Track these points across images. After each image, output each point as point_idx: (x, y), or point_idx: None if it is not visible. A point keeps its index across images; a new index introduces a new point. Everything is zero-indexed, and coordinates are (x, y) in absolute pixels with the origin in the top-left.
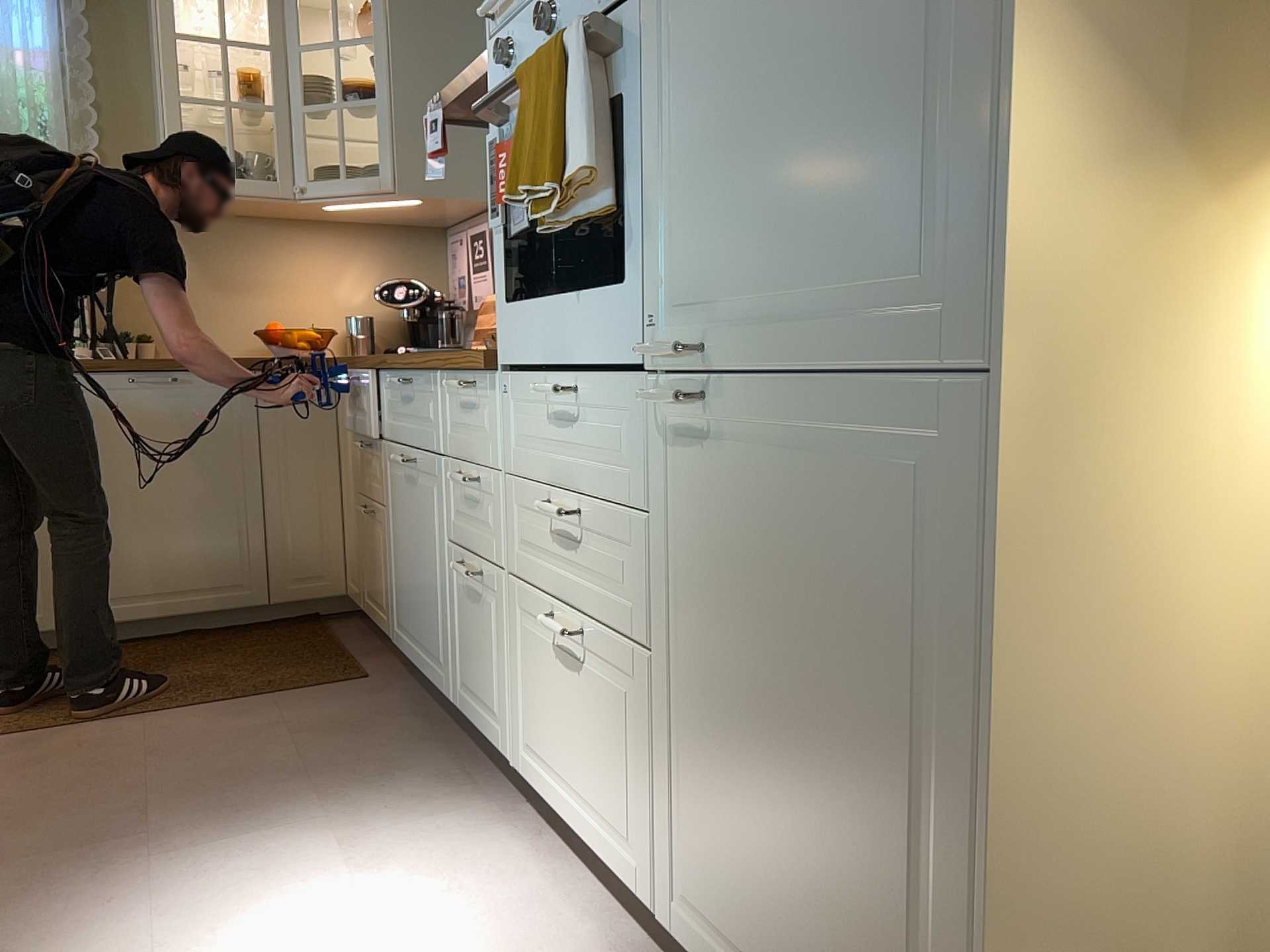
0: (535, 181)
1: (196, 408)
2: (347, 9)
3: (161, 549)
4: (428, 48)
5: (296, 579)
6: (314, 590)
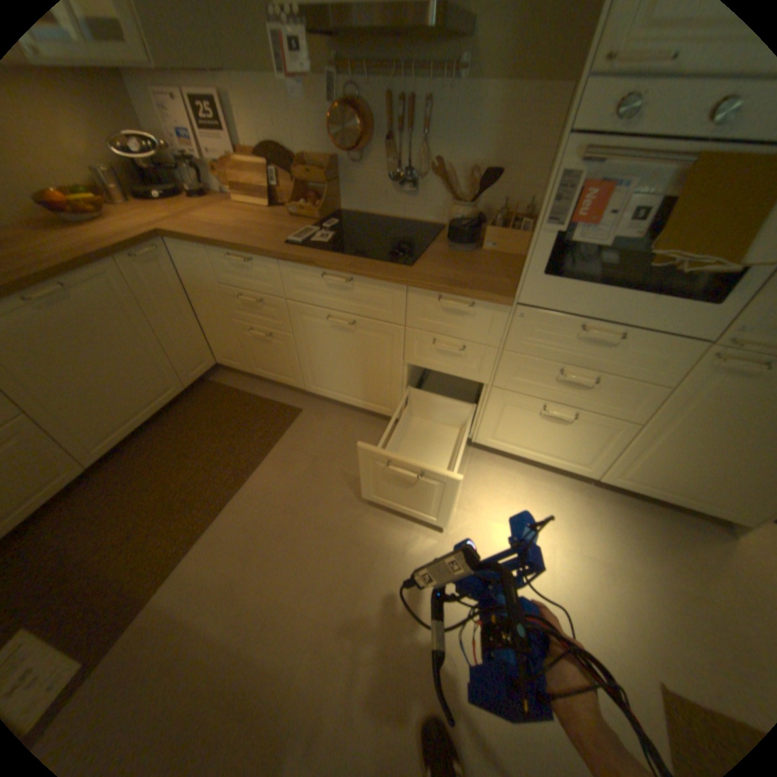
0: (692, 248)
1: (87, 300)
2: None
3: (116, 397)
4: None
5: (192, 370)
6: (202, 371)
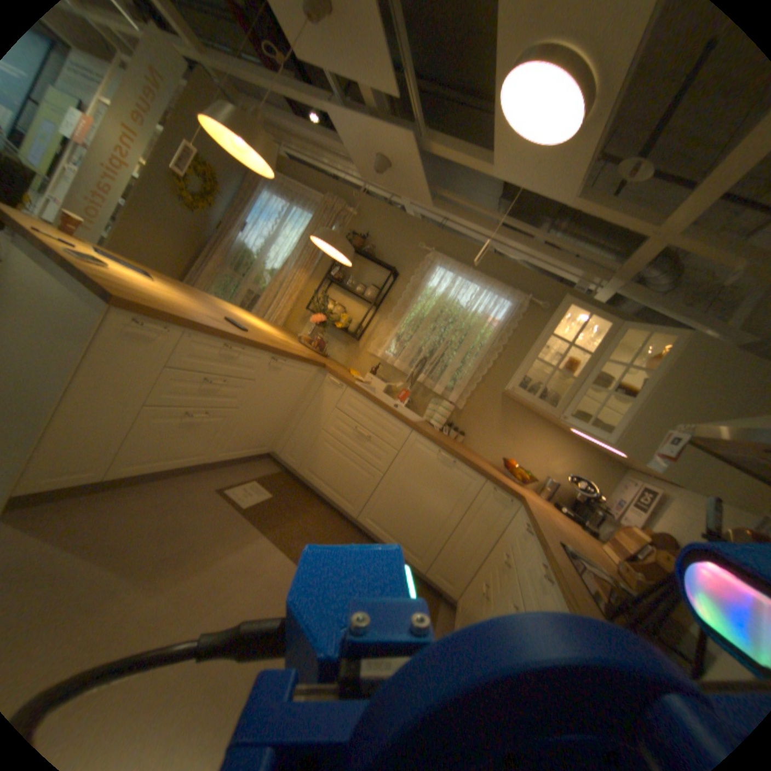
0: None
1: (454, 479)
2: (645, 353)
3: (403, 521)
4: (687, 390)
5: (442, 578)
6: (445, 589)
